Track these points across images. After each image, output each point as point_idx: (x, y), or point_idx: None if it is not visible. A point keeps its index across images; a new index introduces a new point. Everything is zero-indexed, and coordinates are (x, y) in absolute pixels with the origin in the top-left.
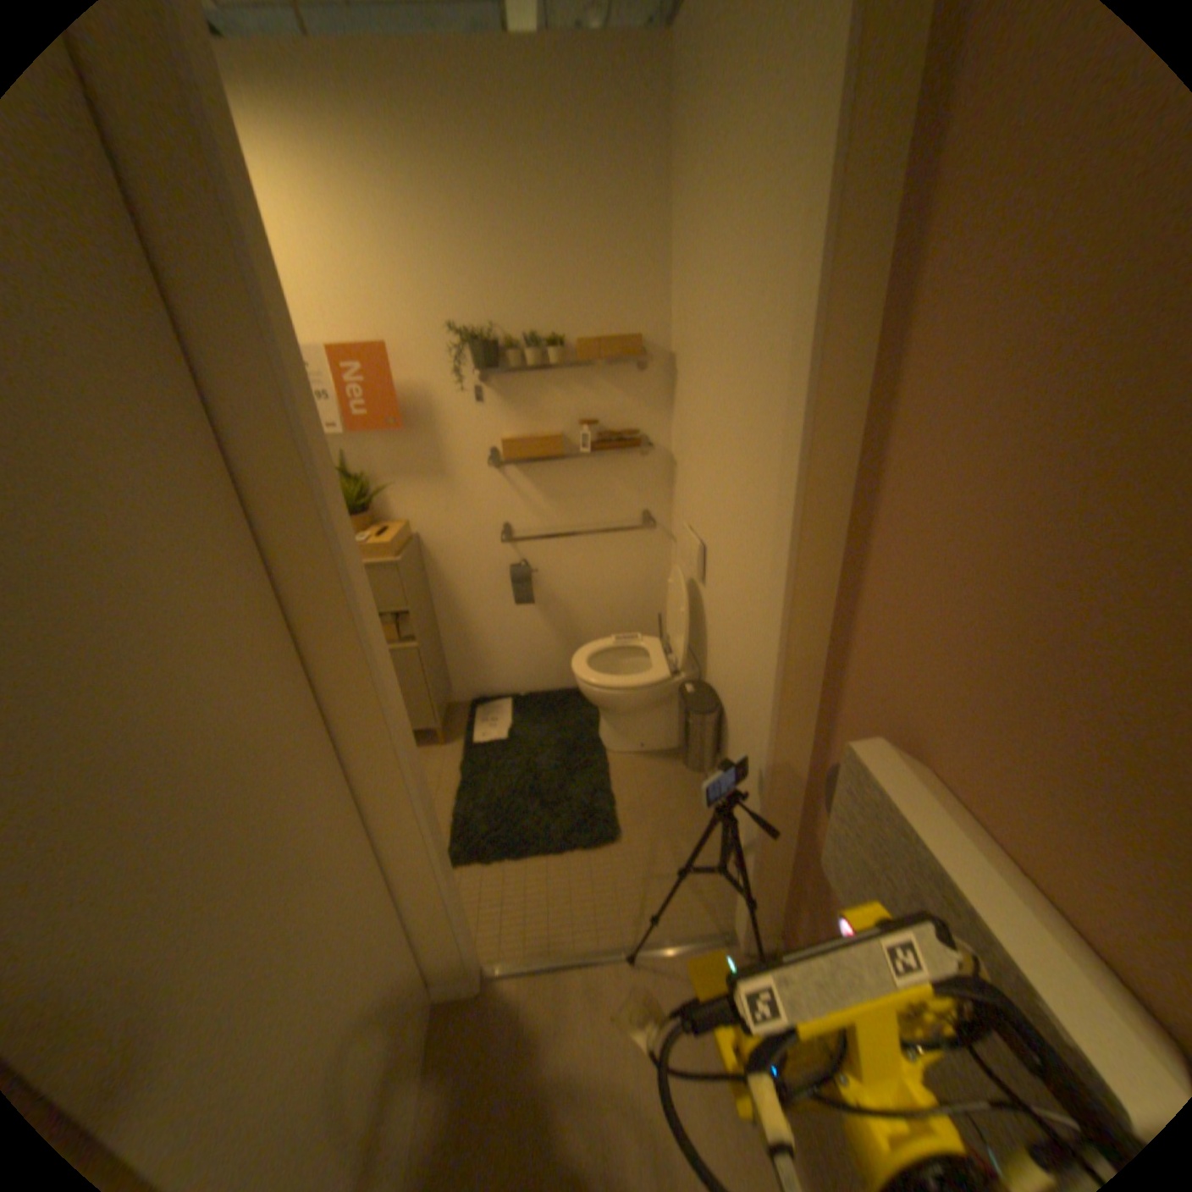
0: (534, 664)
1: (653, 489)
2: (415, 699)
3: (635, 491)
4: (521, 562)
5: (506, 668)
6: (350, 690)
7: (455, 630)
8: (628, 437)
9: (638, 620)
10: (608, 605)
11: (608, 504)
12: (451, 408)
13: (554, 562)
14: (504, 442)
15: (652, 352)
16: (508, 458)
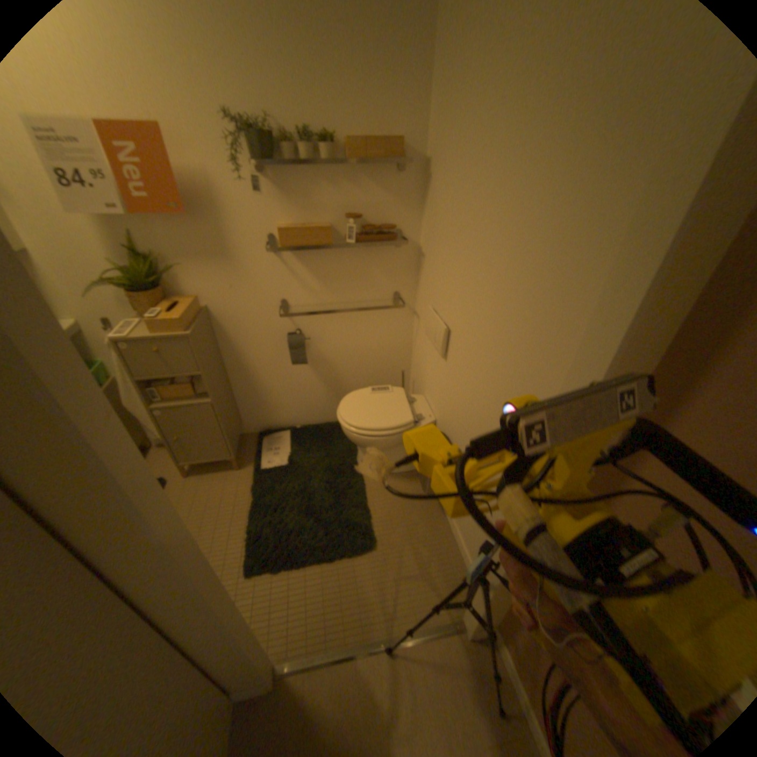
0: (307, 405)
1: (404, 274)
2: (212, 439)
3: (389, 275)
4: (296, 330)
5: (285, 408)
6: (121, 521)
7: (244, 381)
8: (387, 231)
9: (386, 373)
10: (364, 362)
11: (367, 285)
12: (230, 194)
13: (323, 330)
14: (280, 229)
15: (411, 154)
16: (284, 244)
